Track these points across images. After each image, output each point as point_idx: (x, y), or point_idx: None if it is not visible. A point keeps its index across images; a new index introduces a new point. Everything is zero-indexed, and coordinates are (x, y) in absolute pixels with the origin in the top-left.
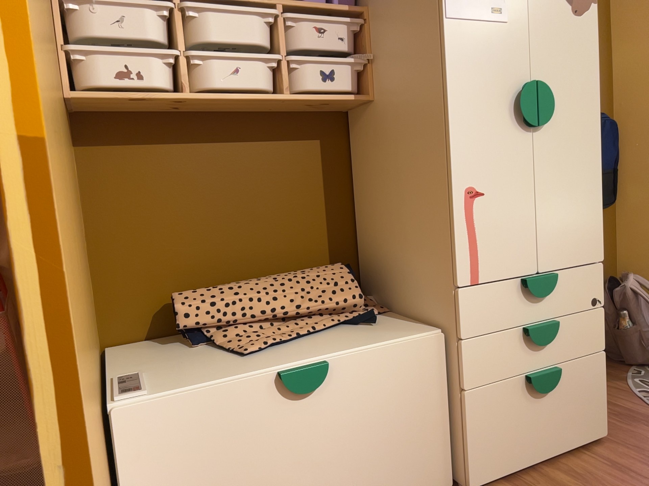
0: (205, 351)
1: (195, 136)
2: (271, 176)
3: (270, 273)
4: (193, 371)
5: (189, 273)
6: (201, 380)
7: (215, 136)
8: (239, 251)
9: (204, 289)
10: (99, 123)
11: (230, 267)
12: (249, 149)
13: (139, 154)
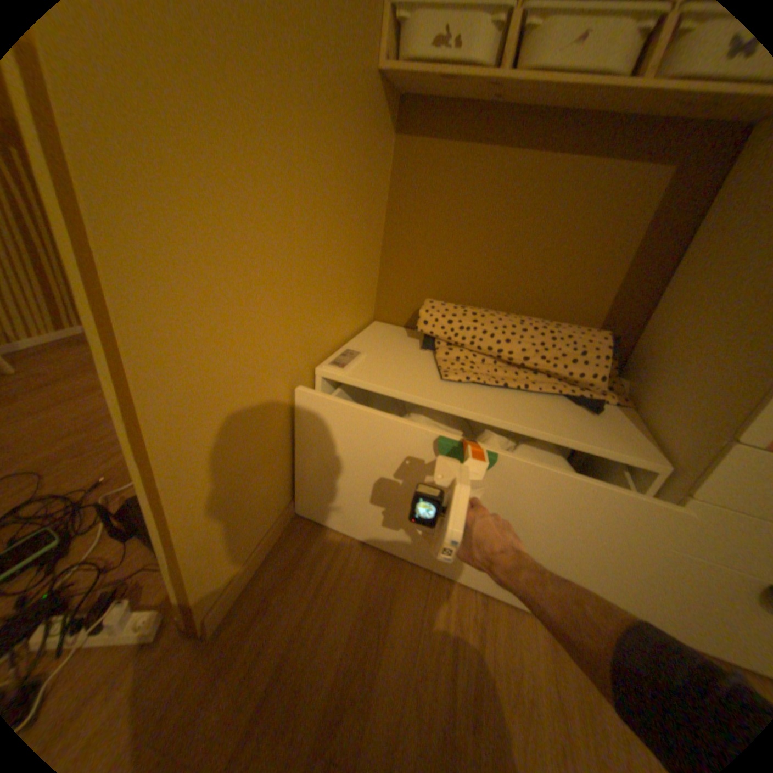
0: (424, 357)
1: (511, 138)
2: (578, 207)
3: (527, 313)
4: (395, 370)
5: (453, 286)
6: (391, 380)
7: (533, 141)
8: (505, 281)
9: (458, 305)
10: (421, 109)
11: (490, 293)
12: (566, 165)
13: (447, 151)
